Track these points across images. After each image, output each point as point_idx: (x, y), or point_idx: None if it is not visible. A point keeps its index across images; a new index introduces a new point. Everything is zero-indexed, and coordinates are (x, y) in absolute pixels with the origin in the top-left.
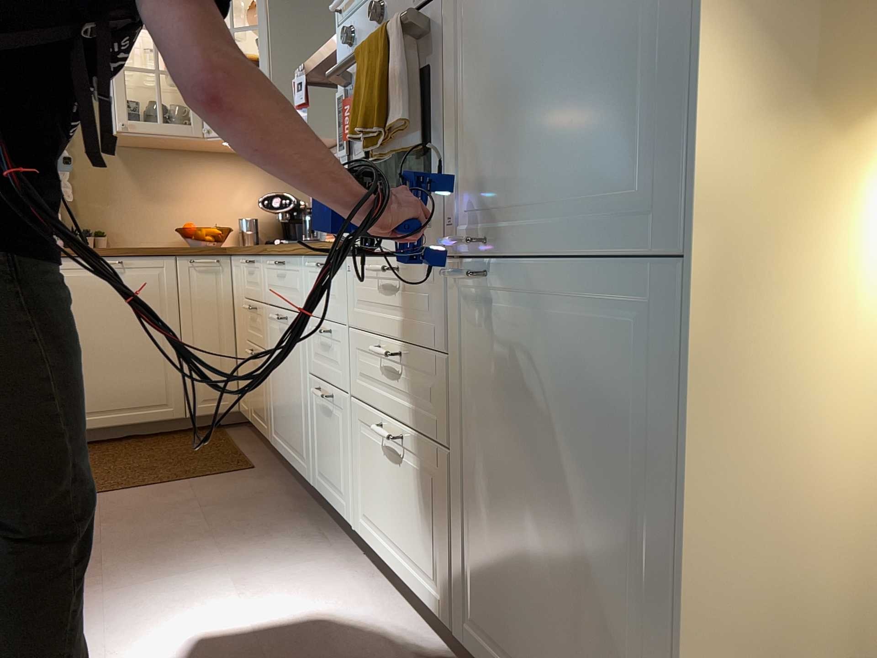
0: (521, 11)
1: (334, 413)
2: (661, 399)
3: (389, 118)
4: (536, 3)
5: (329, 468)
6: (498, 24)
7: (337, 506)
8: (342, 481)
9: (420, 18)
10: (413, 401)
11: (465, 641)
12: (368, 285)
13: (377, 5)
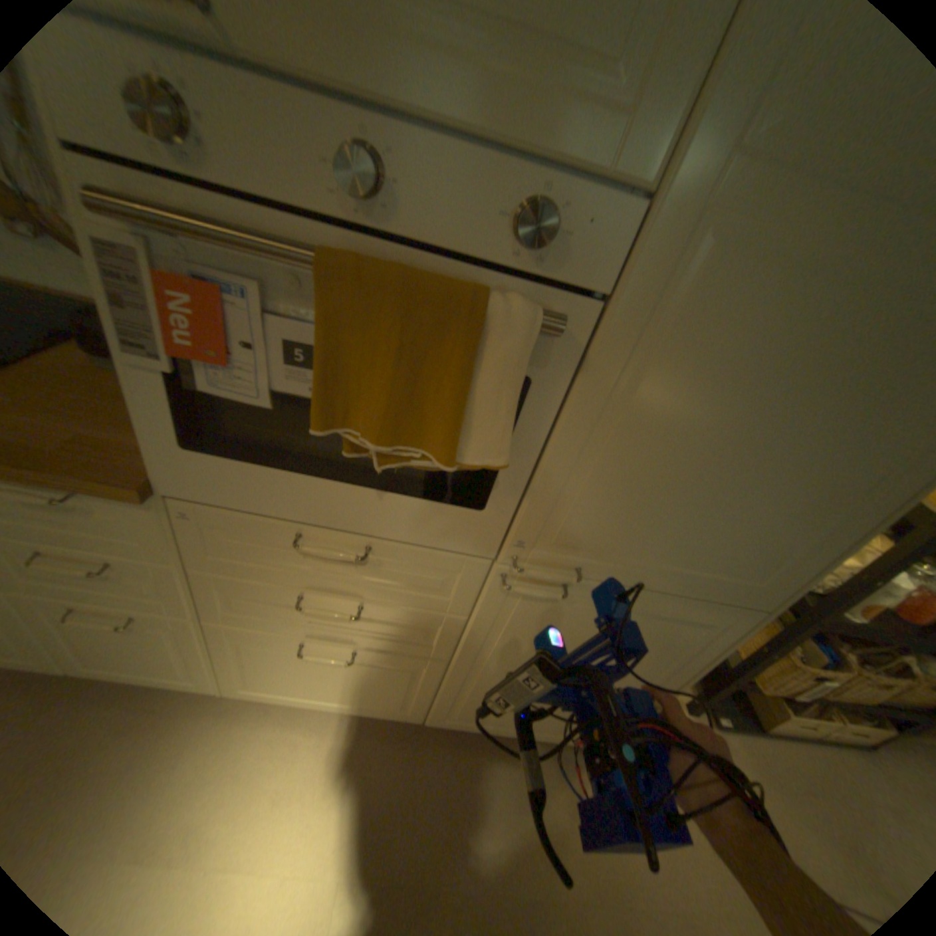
0: (730, 423)
1: (136, 629)
2: (697, 650)
3: (465, 453)
4: (753, 428)
5: (123, 664)
6: (687, 412)
7: (161, 684)
8: (174, 670)
9: (562, 332)
10: (375, 632)
11: (435, 723)
12: (256, 541)
13: (369, 168)
